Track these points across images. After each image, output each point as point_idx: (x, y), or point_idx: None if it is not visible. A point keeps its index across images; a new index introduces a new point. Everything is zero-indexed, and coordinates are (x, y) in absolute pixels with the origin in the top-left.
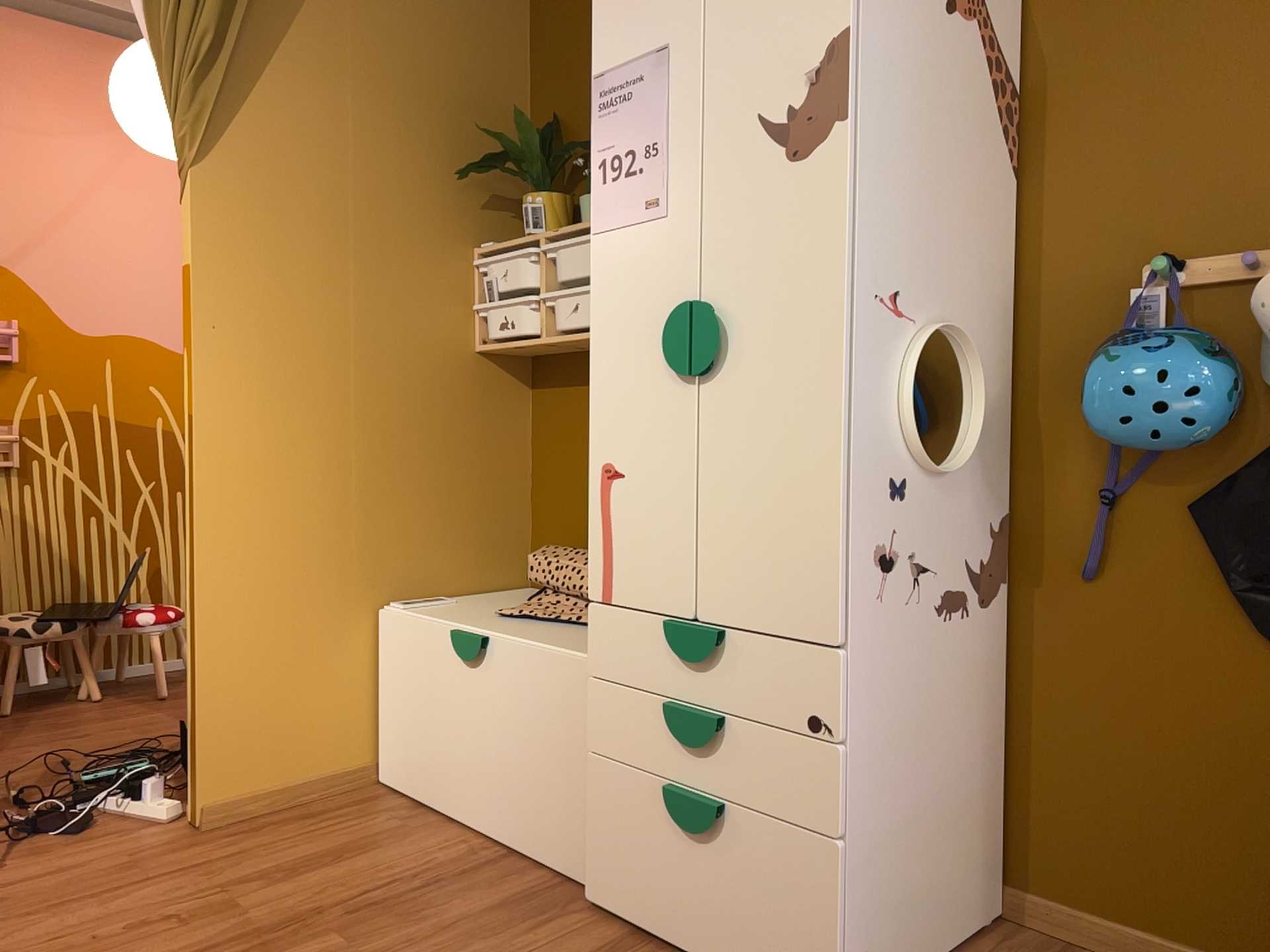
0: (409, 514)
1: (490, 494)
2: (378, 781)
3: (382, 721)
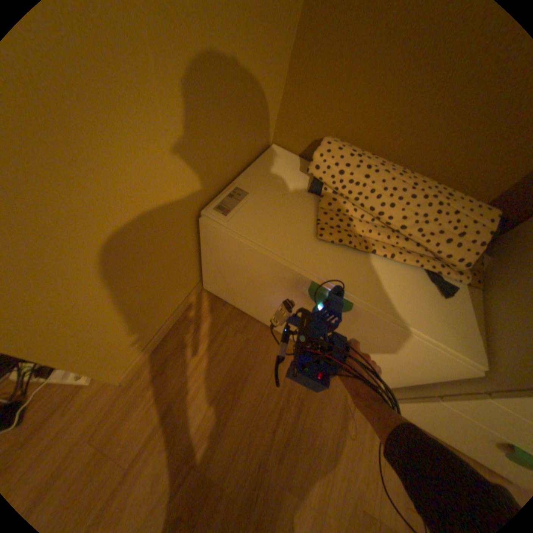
0: (219, 109)
1: (274, 58)
2: (204, 285)
3: (210, 271)
